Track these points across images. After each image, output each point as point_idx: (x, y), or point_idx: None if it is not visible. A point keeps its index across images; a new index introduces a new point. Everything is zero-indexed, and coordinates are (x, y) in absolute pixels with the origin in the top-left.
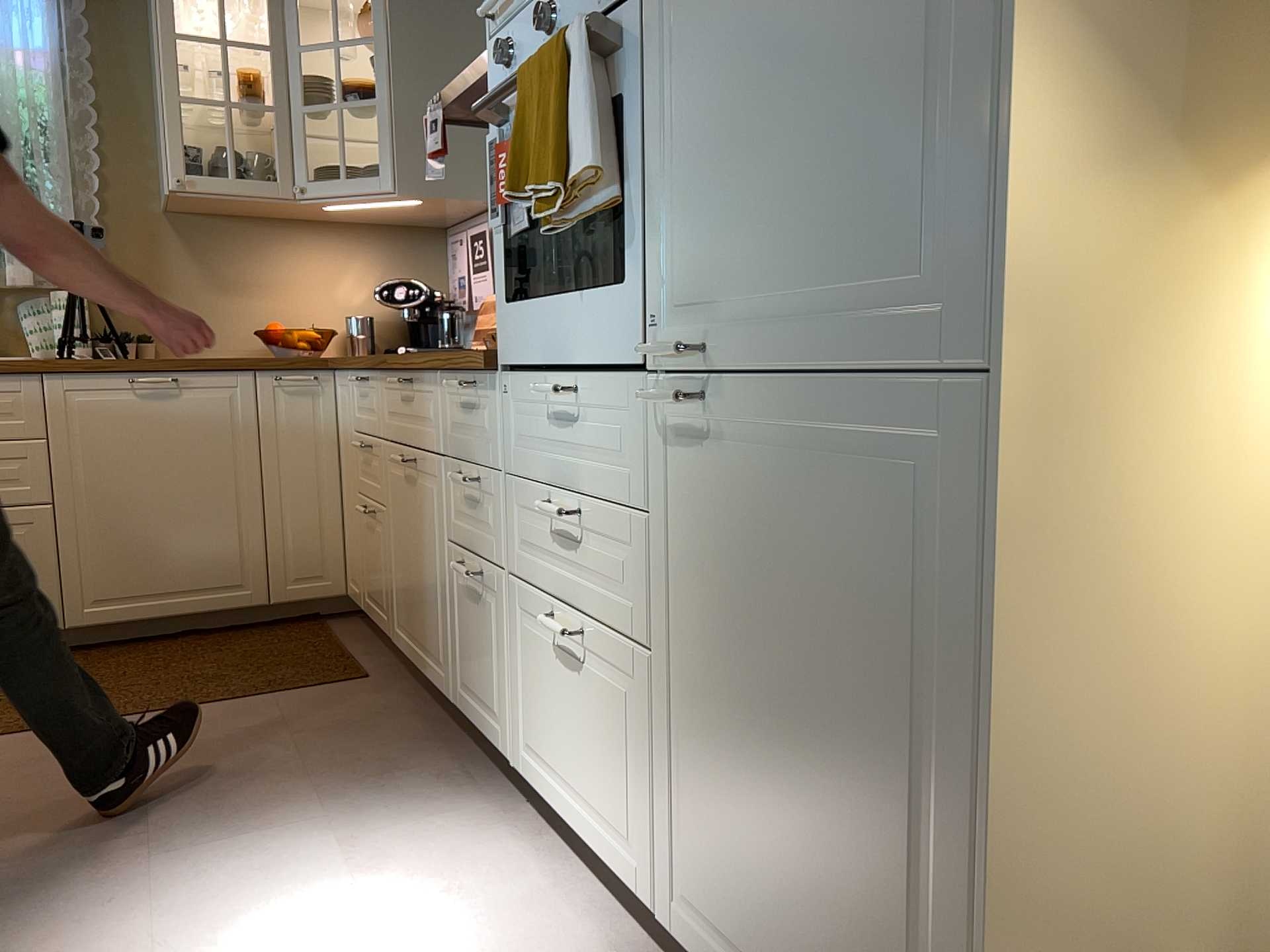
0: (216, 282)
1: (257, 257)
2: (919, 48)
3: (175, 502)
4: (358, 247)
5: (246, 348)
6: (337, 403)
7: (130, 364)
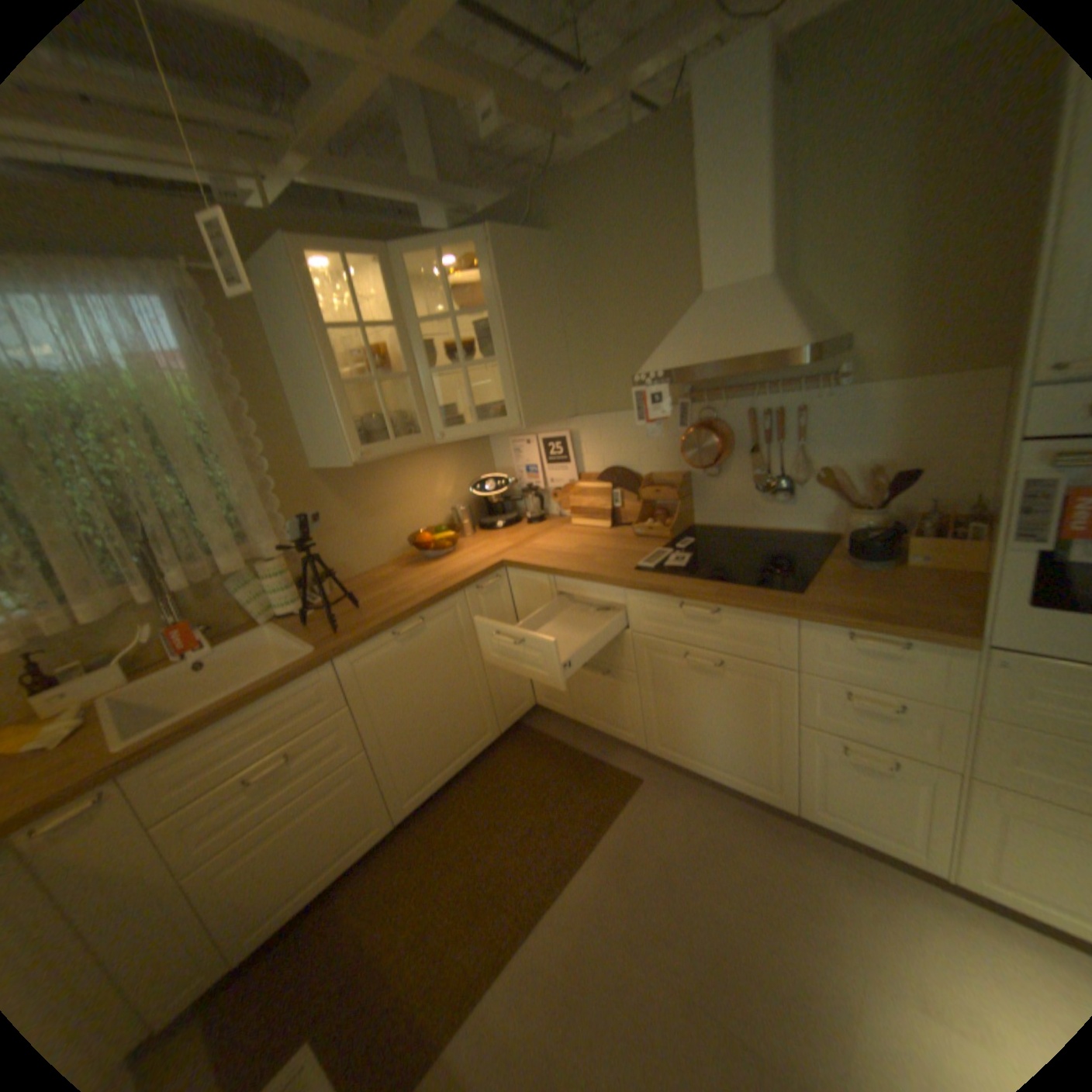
0: (360, 514)
1: (382, 486)
2: None
3: (439, 703)
4: (440, 458)
5: (391, 554)
6: (514, 590)
7: (391, 624)
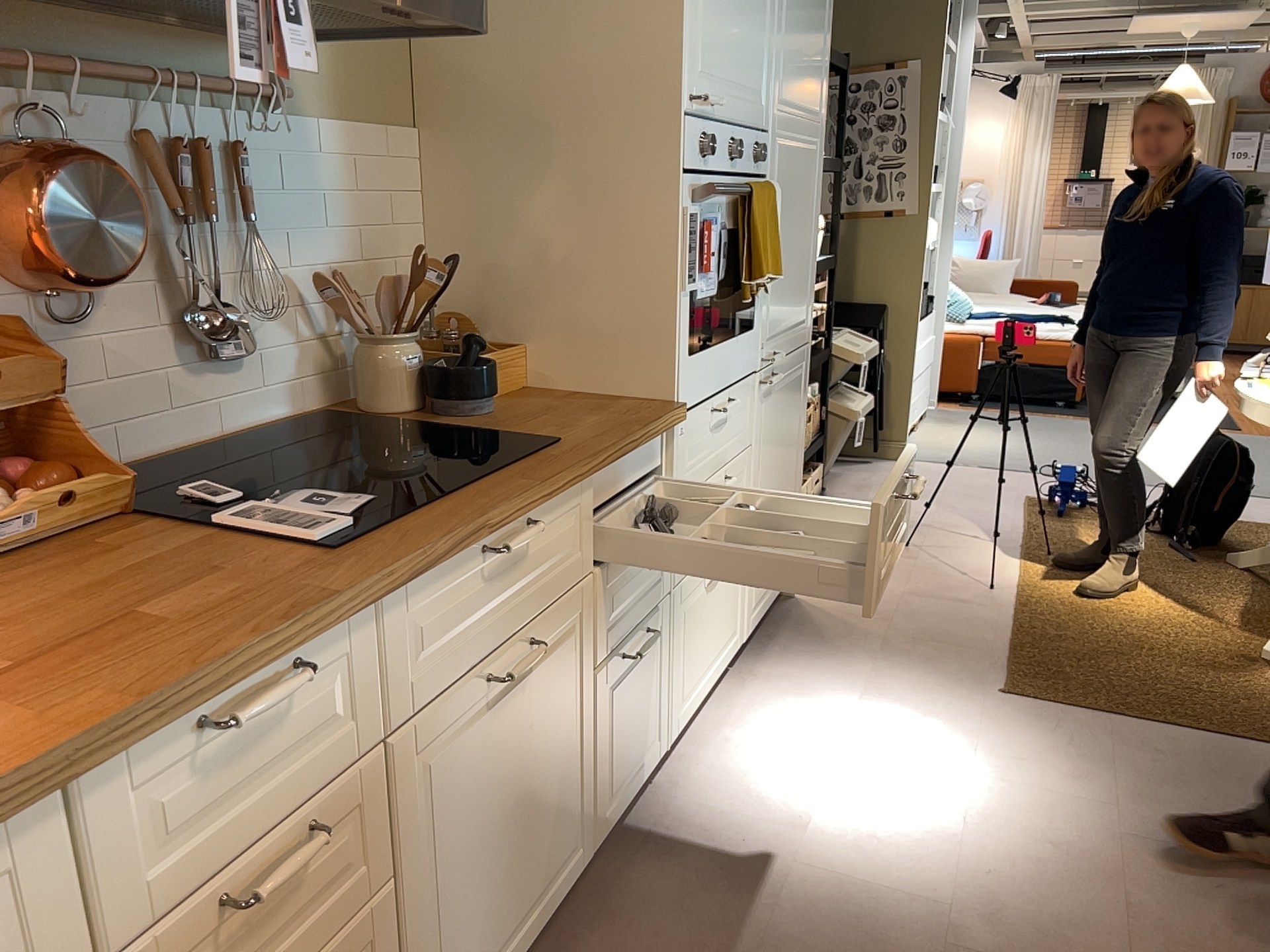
0: None
1: None
2: (808, 254)
3: None
4: None
5: None
6: None
7: None
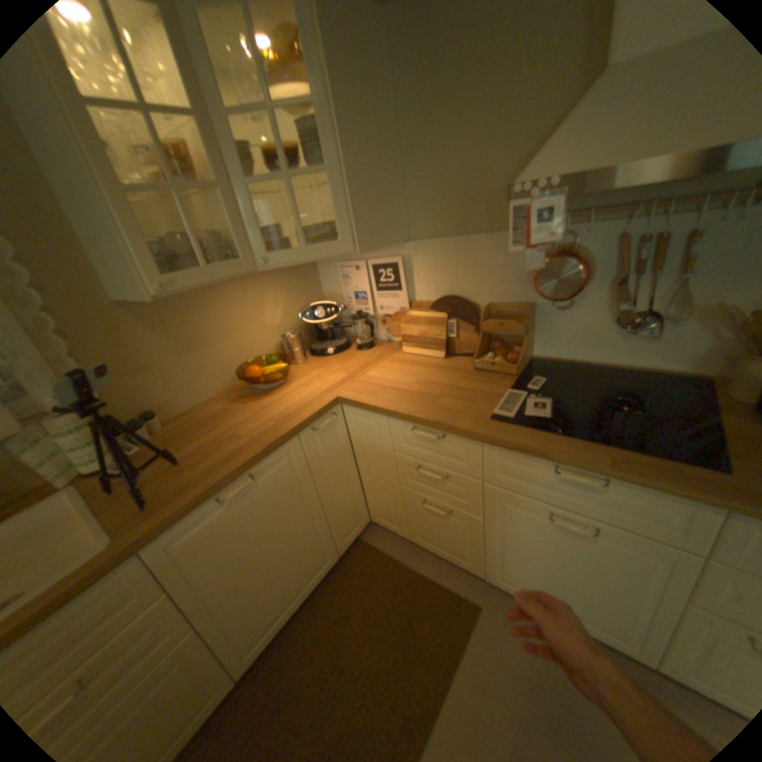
0: (182, 346)
1: (205, 314)
2: None
3: (277, 551)
4: (268, 283)
5: (221, 384)
6: (350, 424)
7: (214, 489)
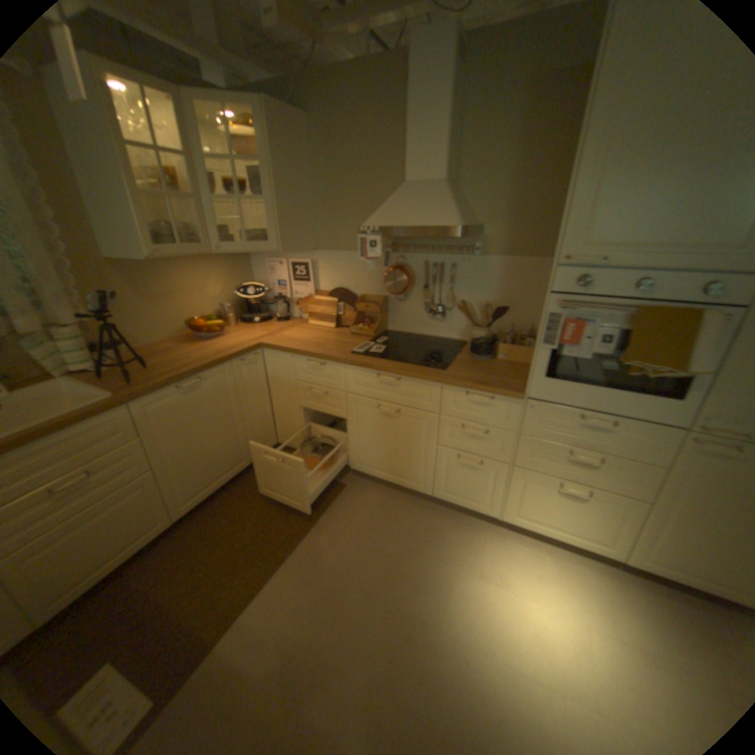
0: (144, 299)
1: (163, 279)
2: None
3: (208, 439)
4: (211, 265)
5: (169, 332)
6: (266, 364)
7: (174, 379)
